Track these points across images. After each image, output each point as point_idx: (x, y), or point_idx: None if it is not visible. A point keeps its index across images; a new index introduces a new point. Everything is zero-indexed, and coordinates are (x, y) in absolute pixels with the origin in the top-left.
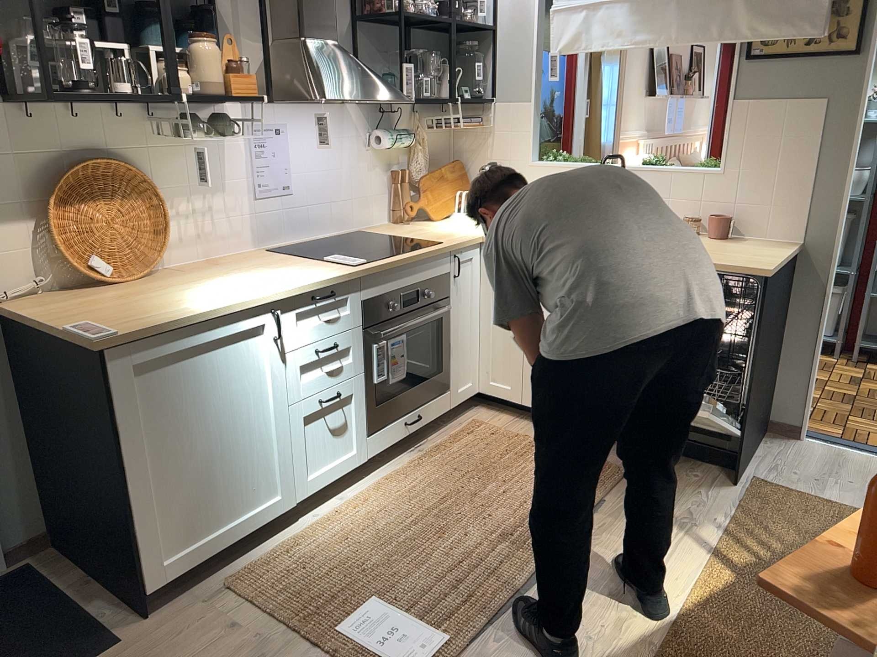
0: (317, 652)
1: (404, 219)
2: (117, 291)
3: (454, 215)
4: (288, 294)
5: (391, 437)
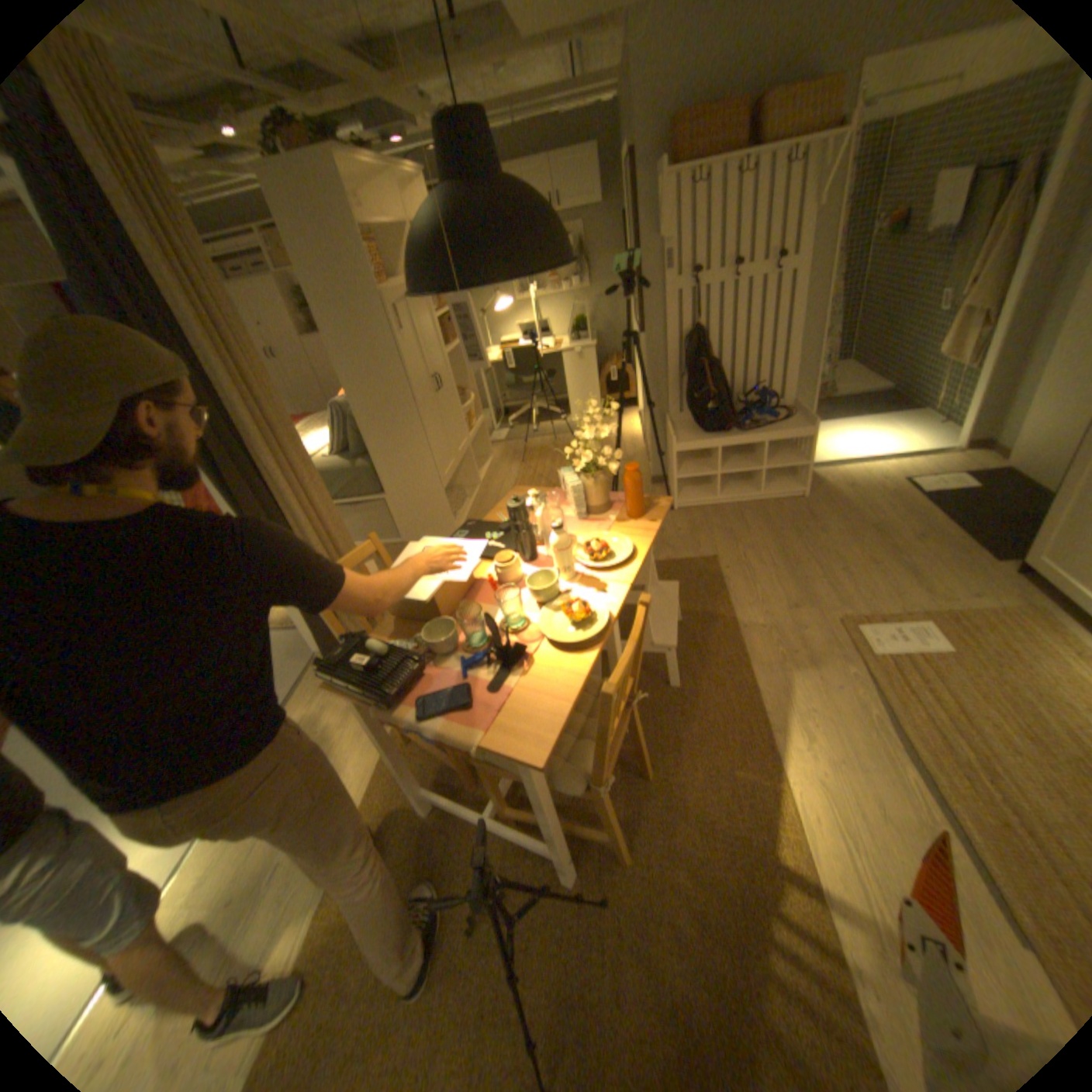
0: (918, 612)
1: None
2: None
3: None
4: None
5: None
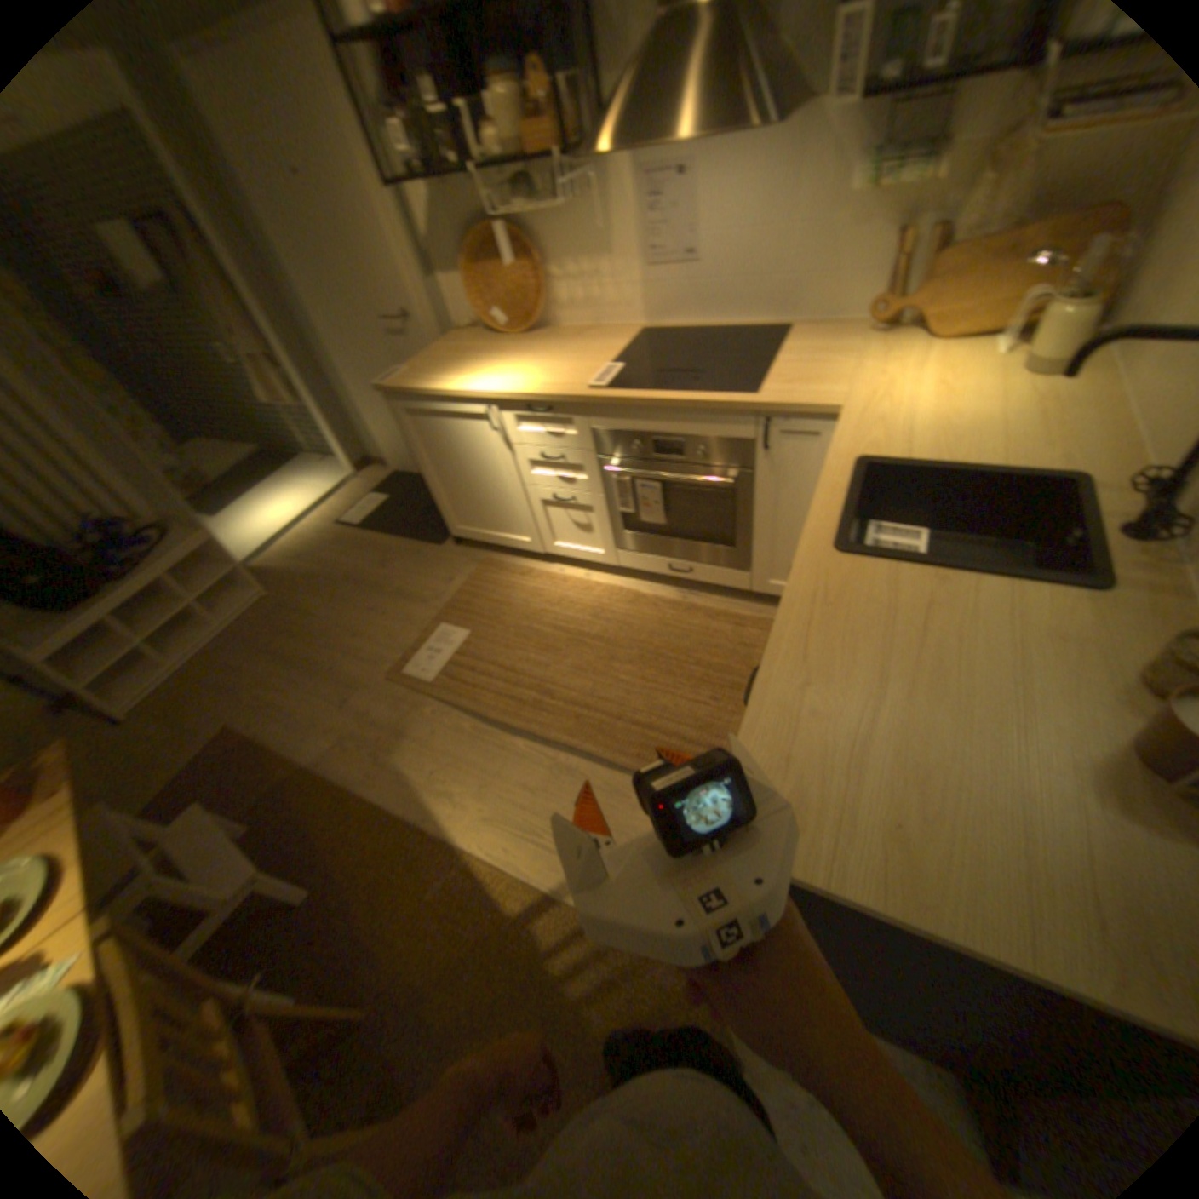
0: (426, 623)
1: (907, 317)
2: (482, 343)
3: (994, 336)
4: (494, 396)
5: (646, 564)
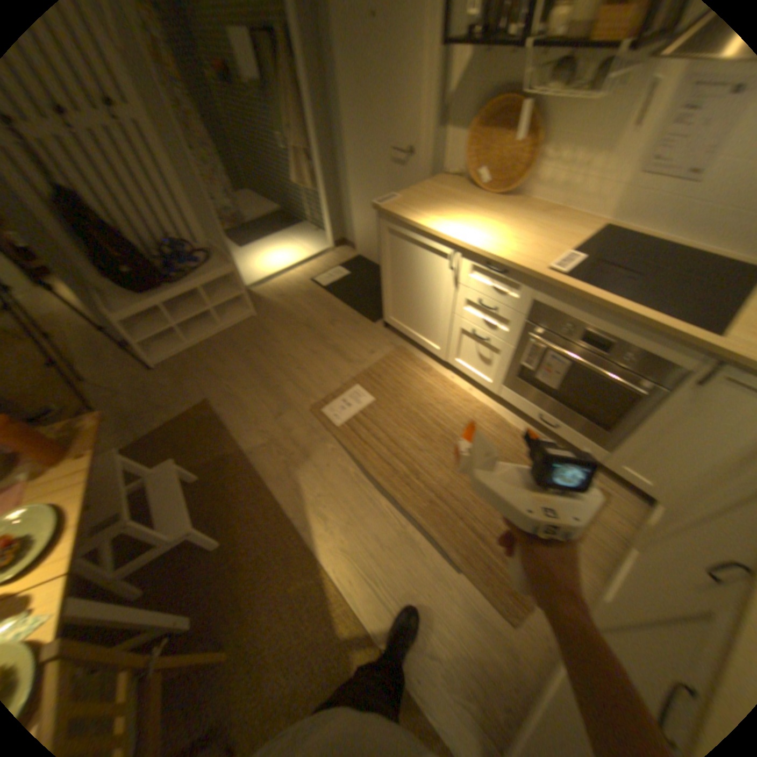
0: (350, 380)
1: None
2: (467, 194)
3: None
4: (467, 247)
5: (523, 407)
